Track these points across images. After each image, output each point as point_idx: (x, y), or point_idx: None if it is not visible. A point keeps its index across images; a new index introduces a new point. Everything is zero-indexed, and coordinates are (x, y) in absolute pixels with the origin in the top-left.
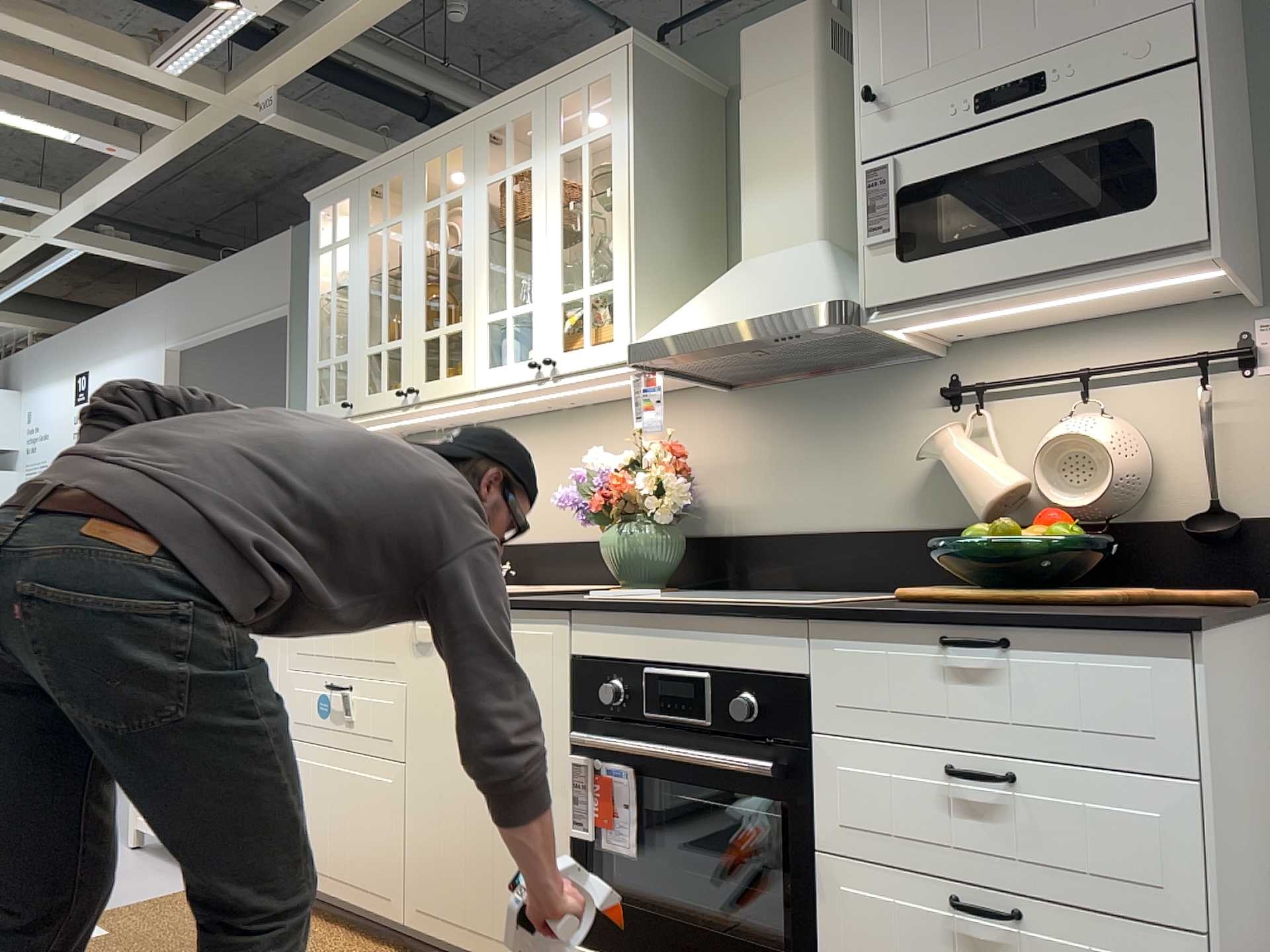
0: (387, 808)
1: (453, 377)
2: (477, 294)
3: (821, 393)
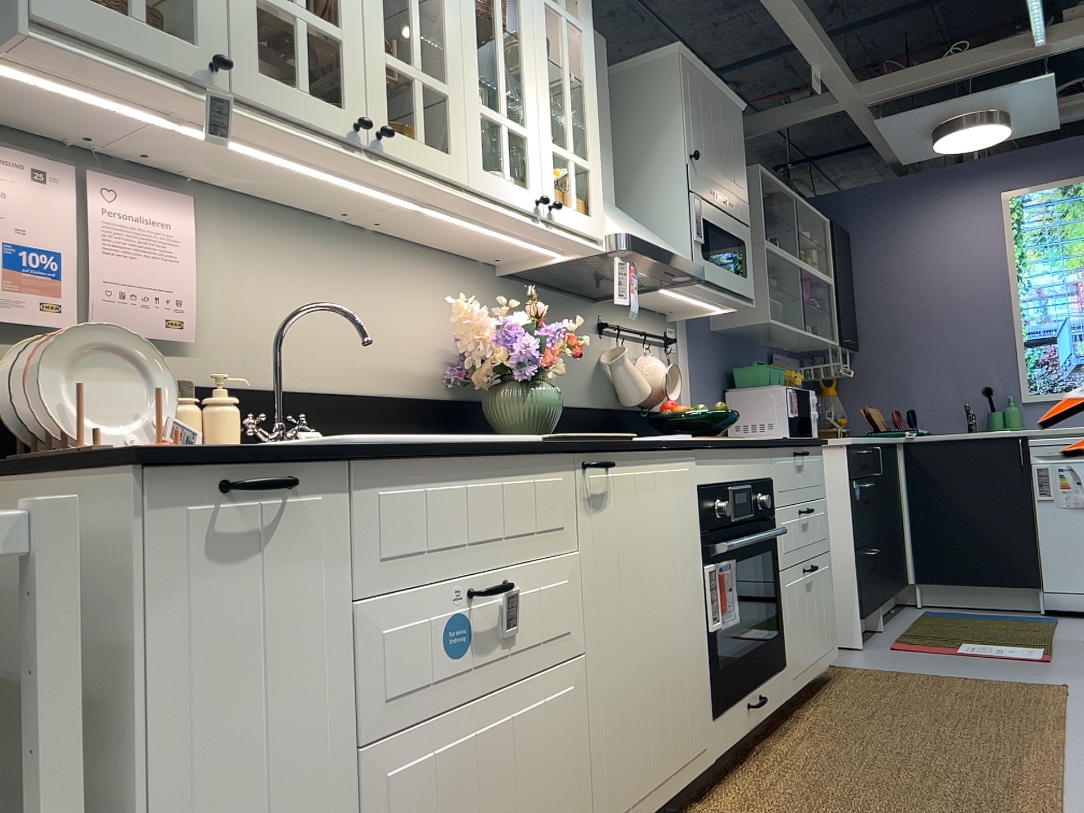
0: (569, 728)
1: (439, 152)
2: (468, 69)
3: (551, 303)
